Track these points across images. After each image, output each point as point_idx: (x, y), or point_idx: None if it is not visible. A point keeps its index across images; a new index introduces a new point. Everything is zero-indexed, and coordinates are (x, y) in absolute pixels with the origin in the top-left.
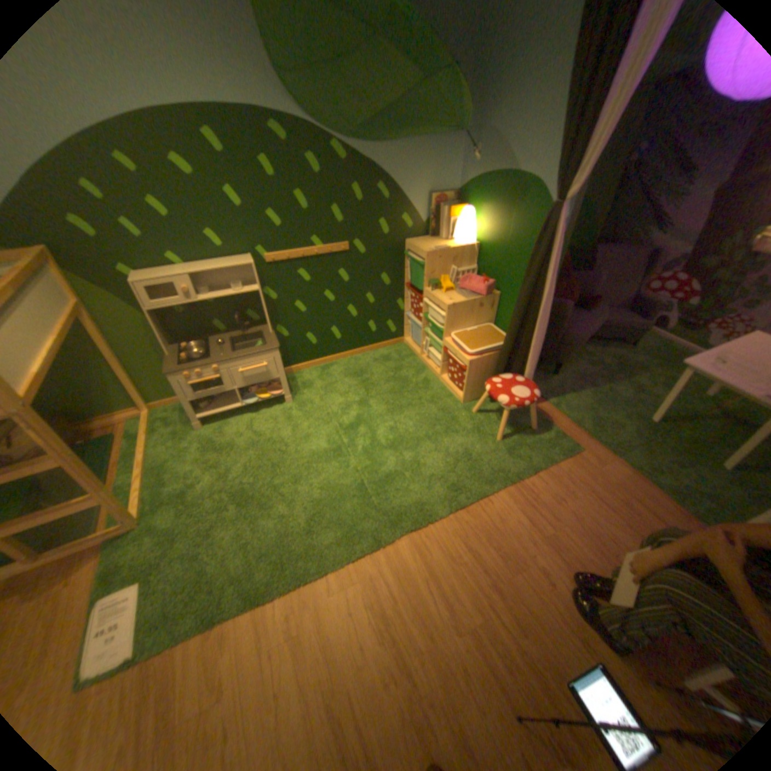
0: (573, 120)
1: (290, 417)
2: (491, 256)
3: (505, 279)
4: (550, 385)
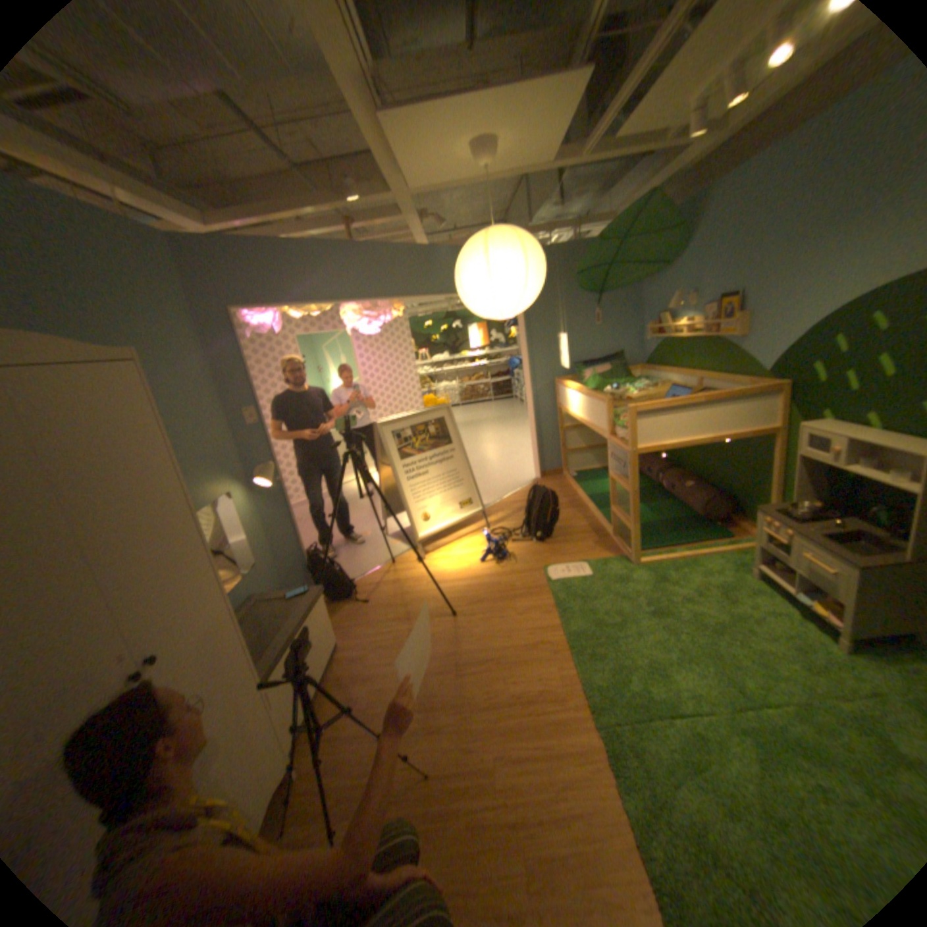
0: None
1: (808, 654)
2: None
3: None
4: None
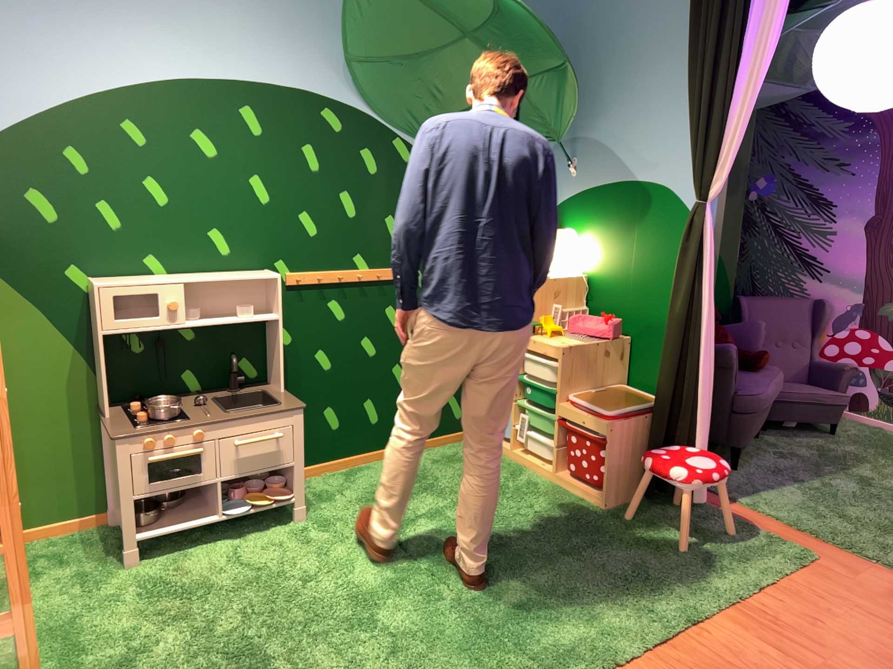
0: (694, 123)
1: (308, 540)
2: (610, 288)
3: (636, 315)
4: (731, 480)
